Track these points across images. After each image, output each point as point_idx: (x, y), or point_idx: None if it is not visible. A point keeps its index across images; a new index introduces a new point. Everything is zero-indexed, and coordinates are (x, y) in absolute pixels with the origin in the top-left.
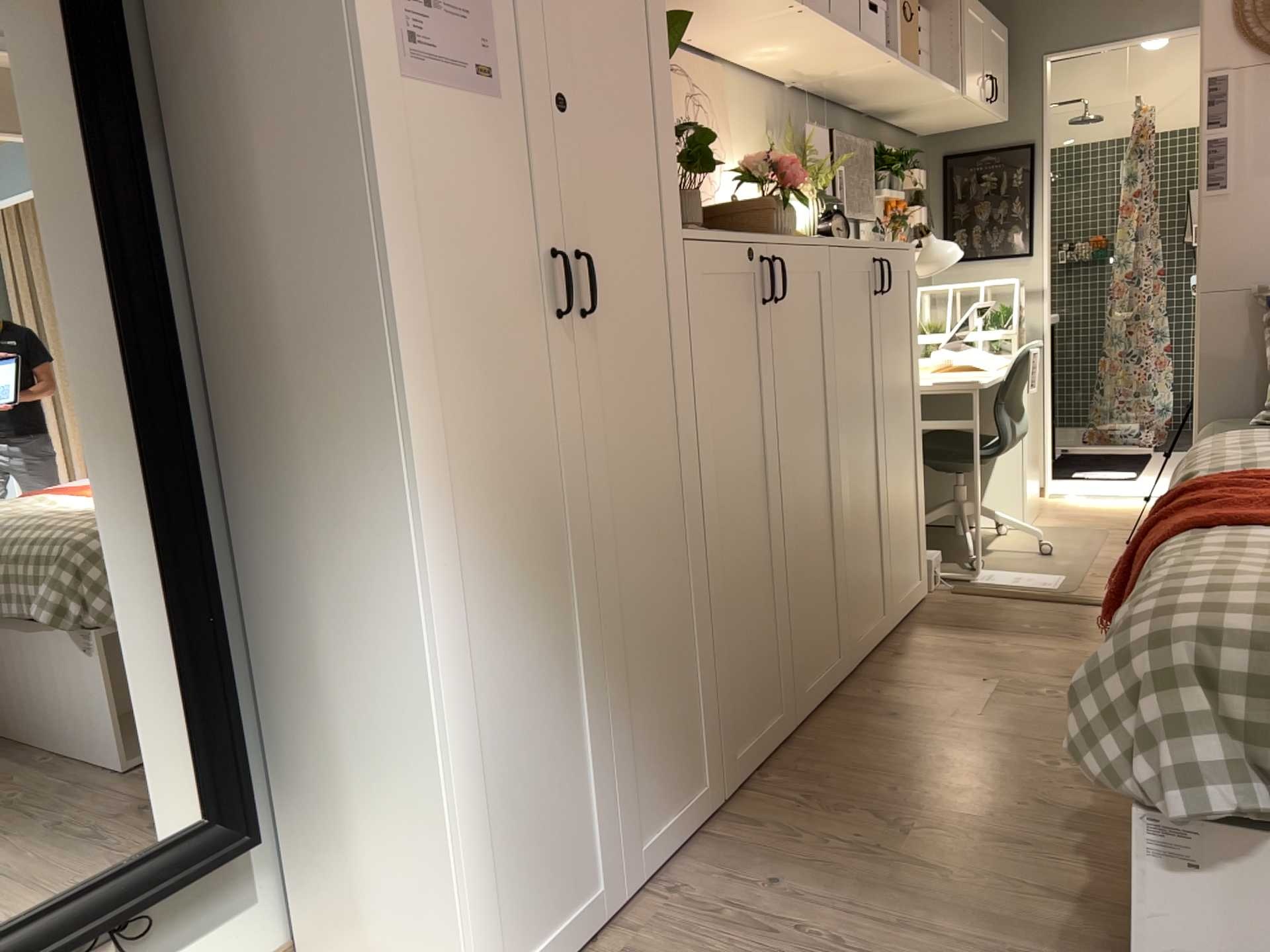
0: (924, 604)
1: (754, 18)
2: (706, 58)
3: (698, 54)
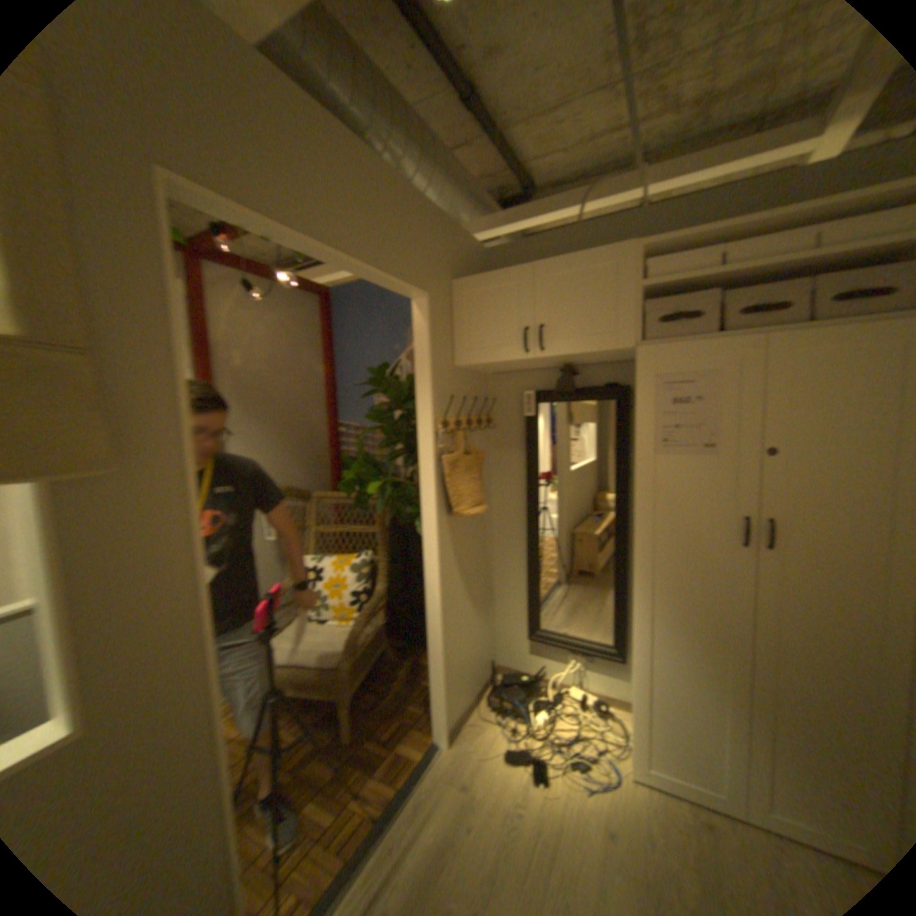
0: None
1: None
2: None
3: None
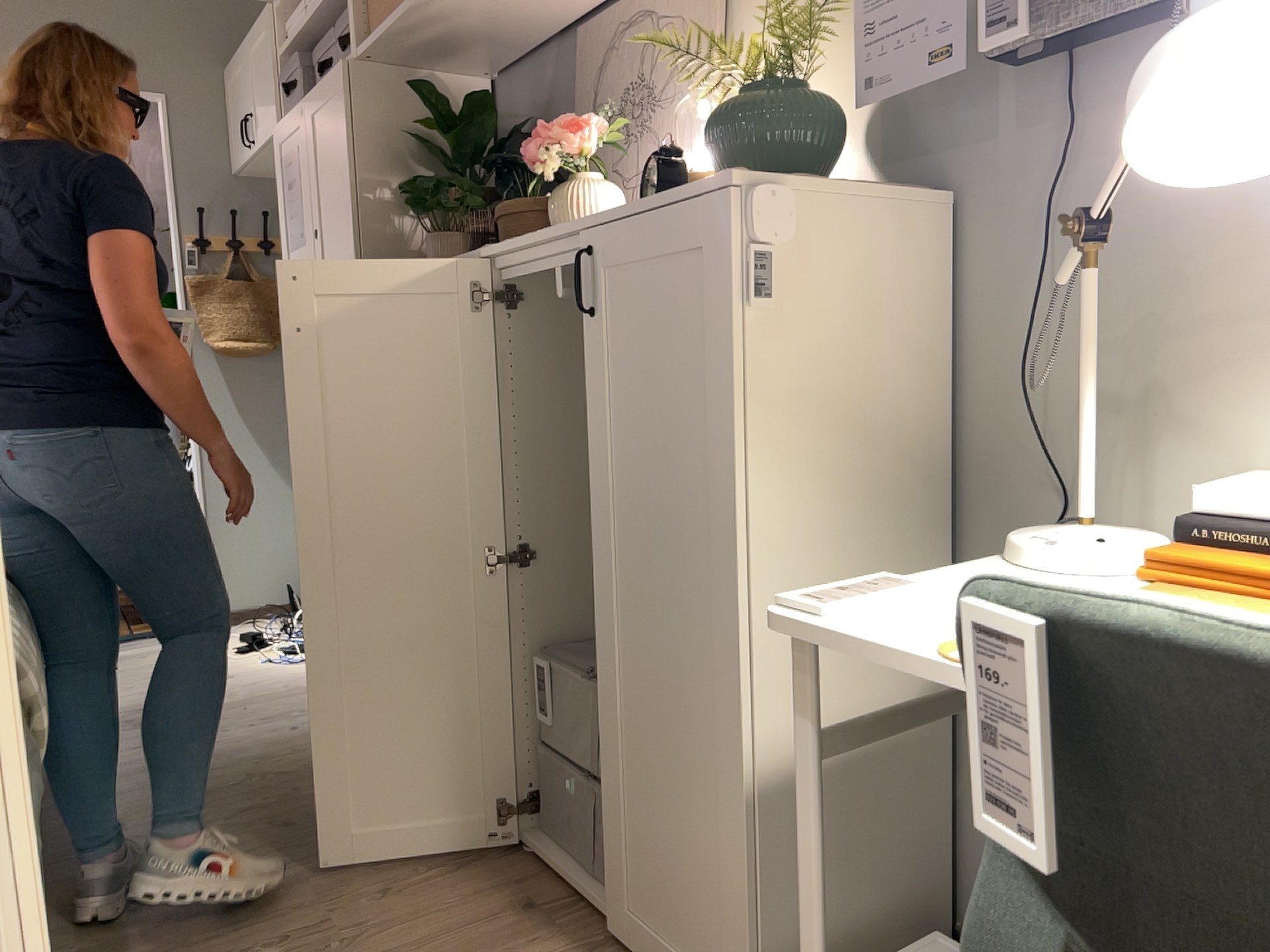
0: None
1: None
2: None
3: None
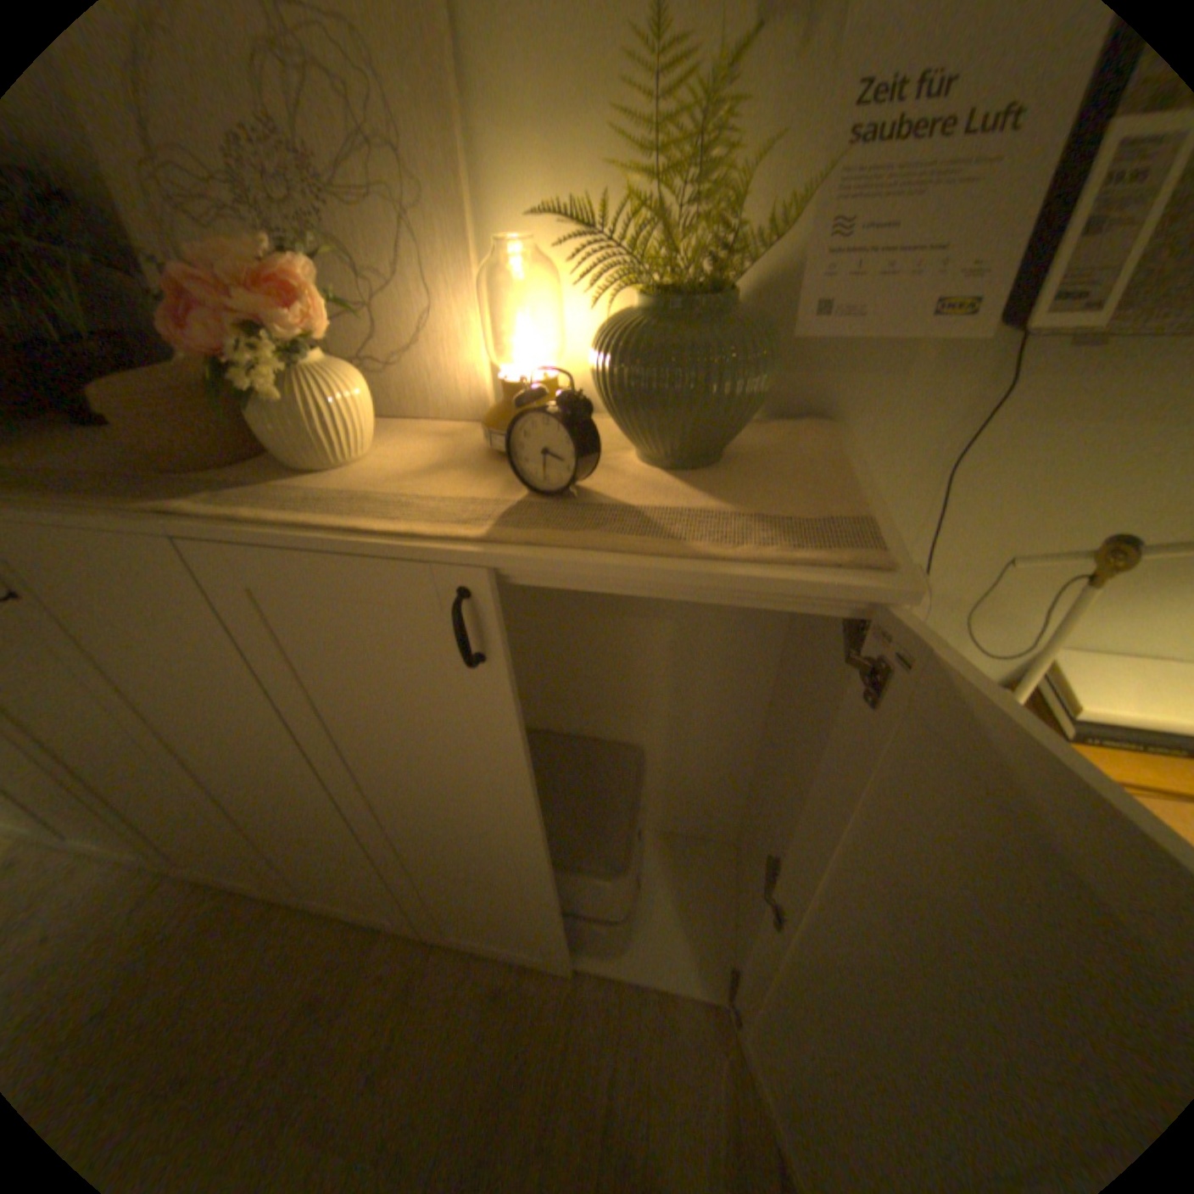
0: (698, 1020)
1: None
2: None
3: None
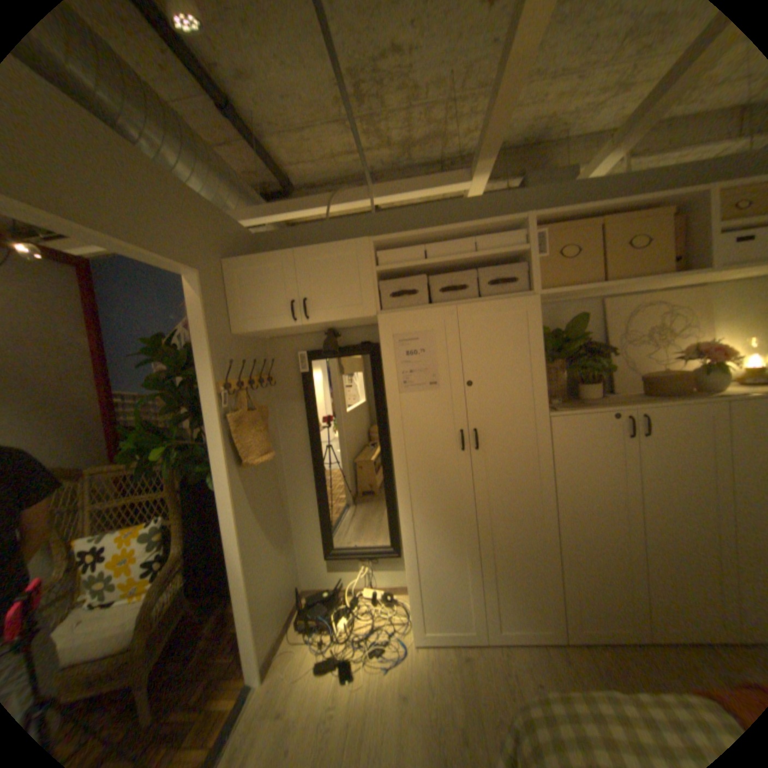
0: None
1: (689, 279)
2: (692, 287)
3: (685, 287)
